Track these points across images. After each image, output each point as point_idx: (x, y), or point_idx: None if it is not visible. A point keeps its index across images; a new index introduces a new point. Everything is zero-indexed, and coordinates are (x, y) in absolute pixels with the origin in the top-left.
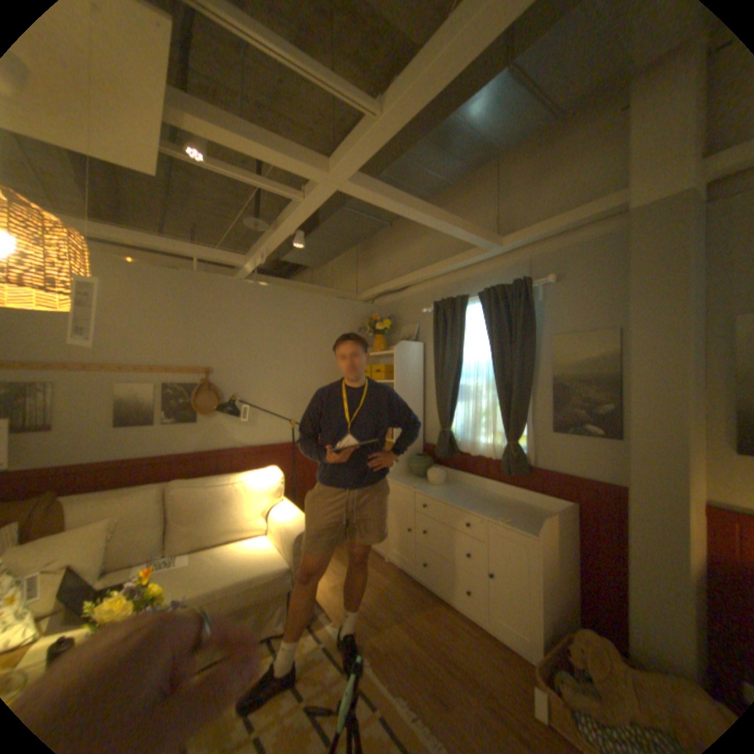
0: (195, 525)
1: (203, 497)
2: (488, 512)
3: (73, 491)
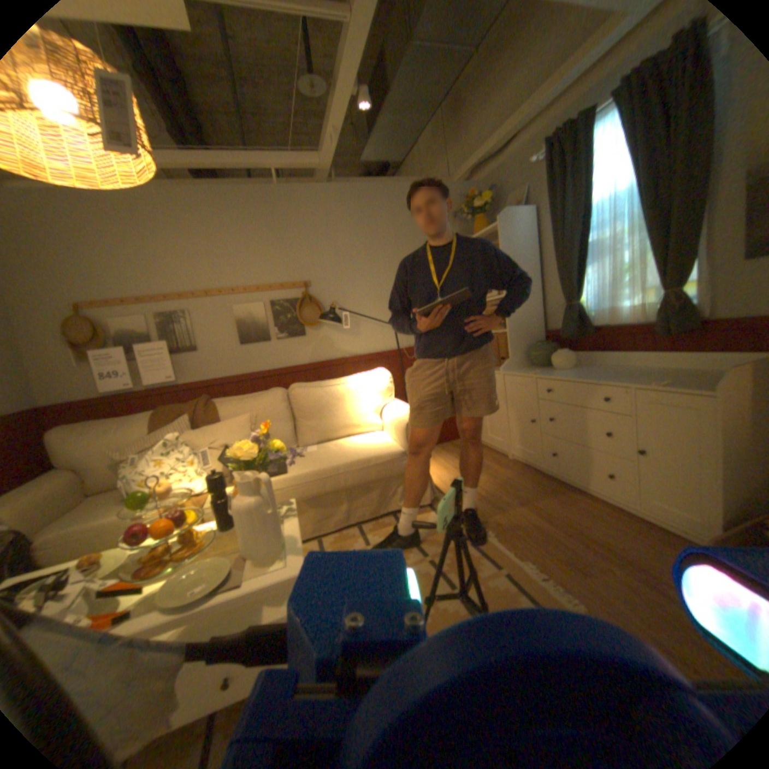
0: (317, 418)
1: (320, 394)
2: (636, 380)
3: (224, 397)
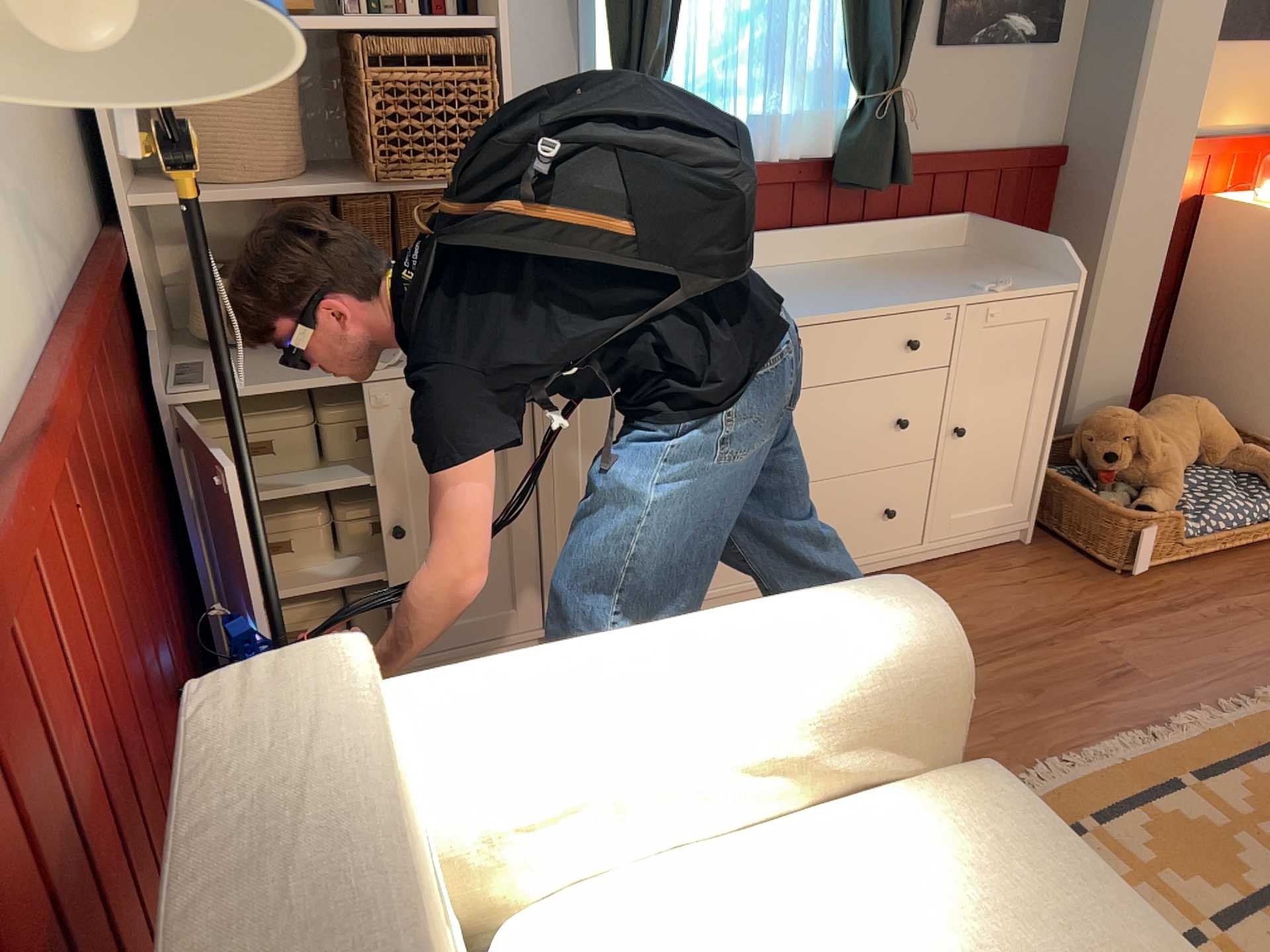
0: None
1: None
2: (927, 290)
3: None
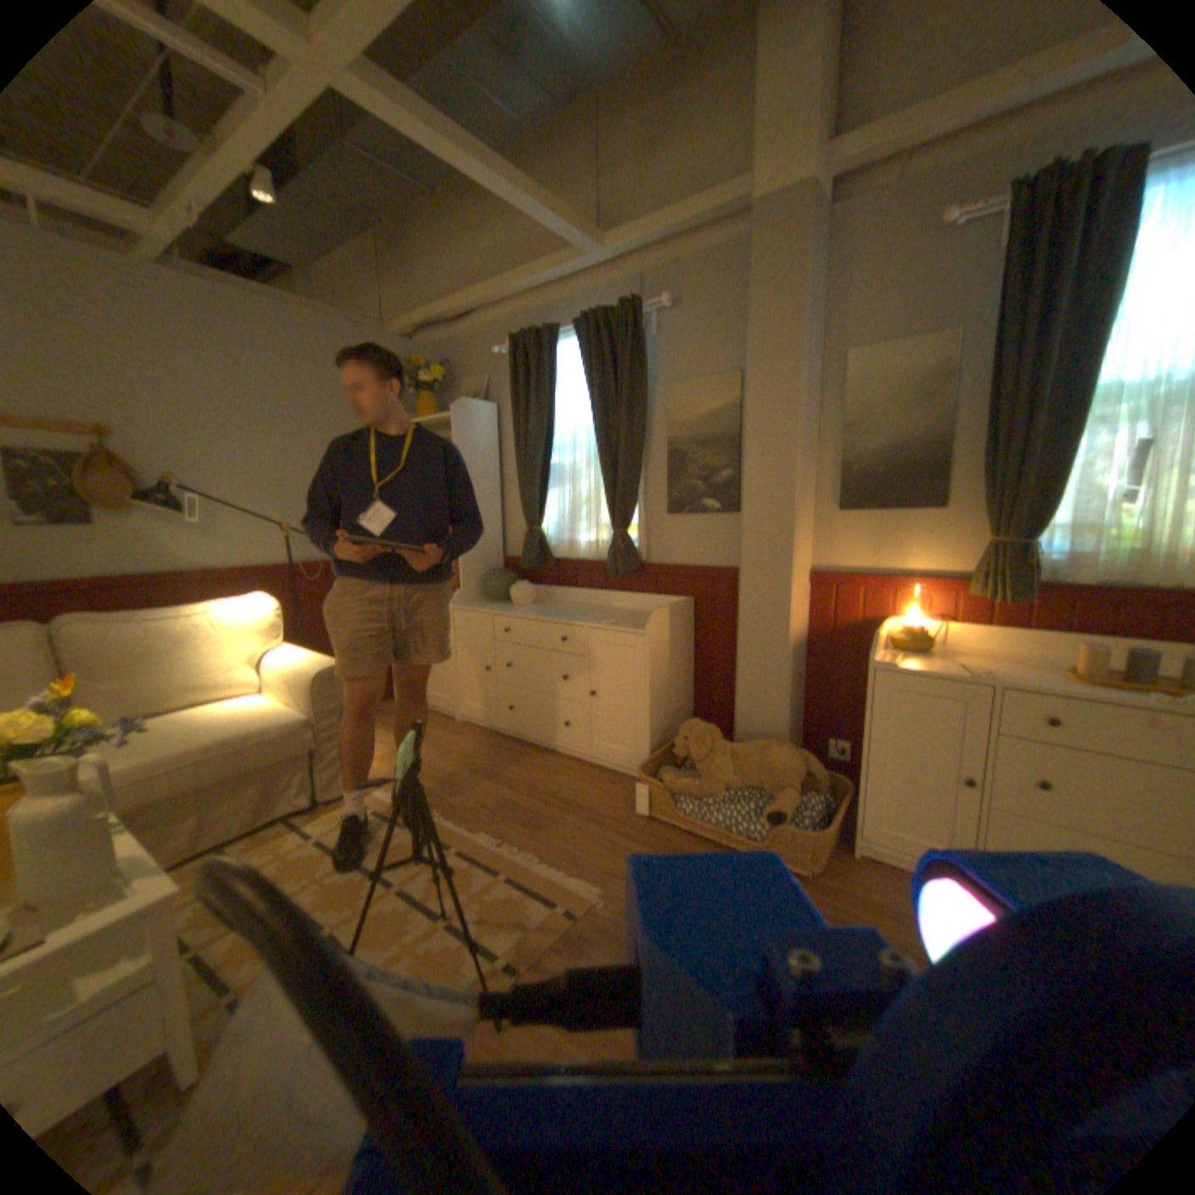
0: (126, 678)
1: (133, 635)
2: (588, 619)
3: None
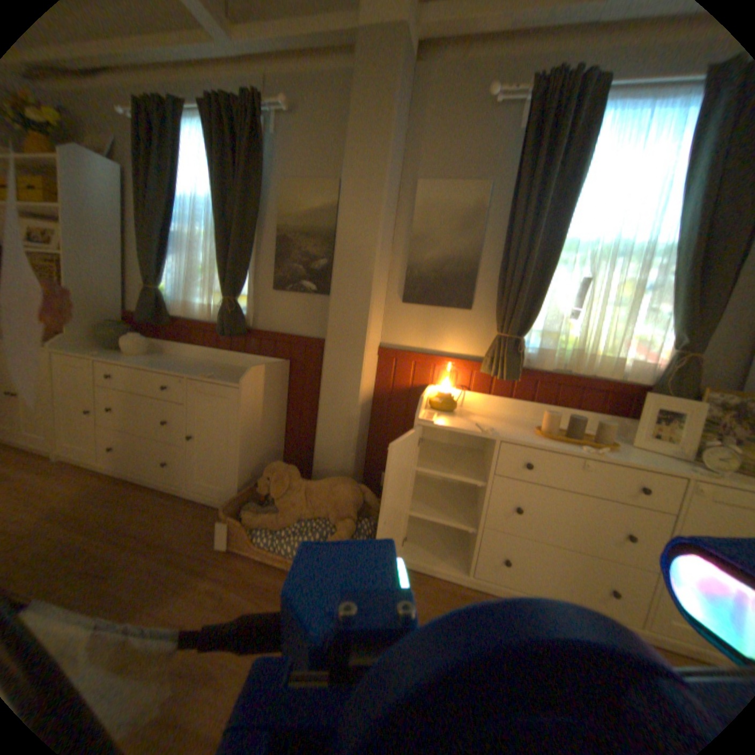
0: None
1: None
2: (192, 372)
3: None
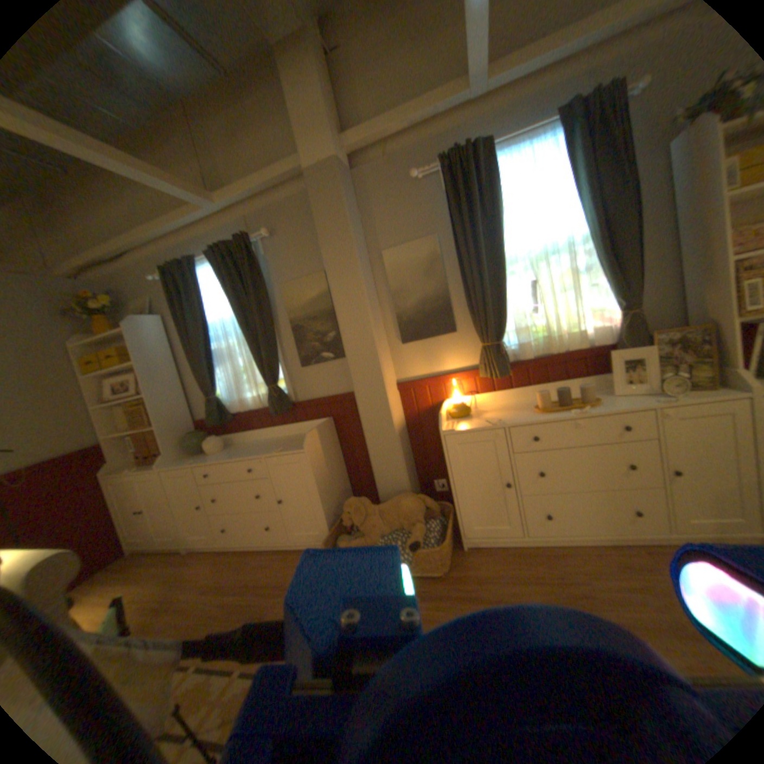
0: None
1: None
2: (263, 451)
3: None
